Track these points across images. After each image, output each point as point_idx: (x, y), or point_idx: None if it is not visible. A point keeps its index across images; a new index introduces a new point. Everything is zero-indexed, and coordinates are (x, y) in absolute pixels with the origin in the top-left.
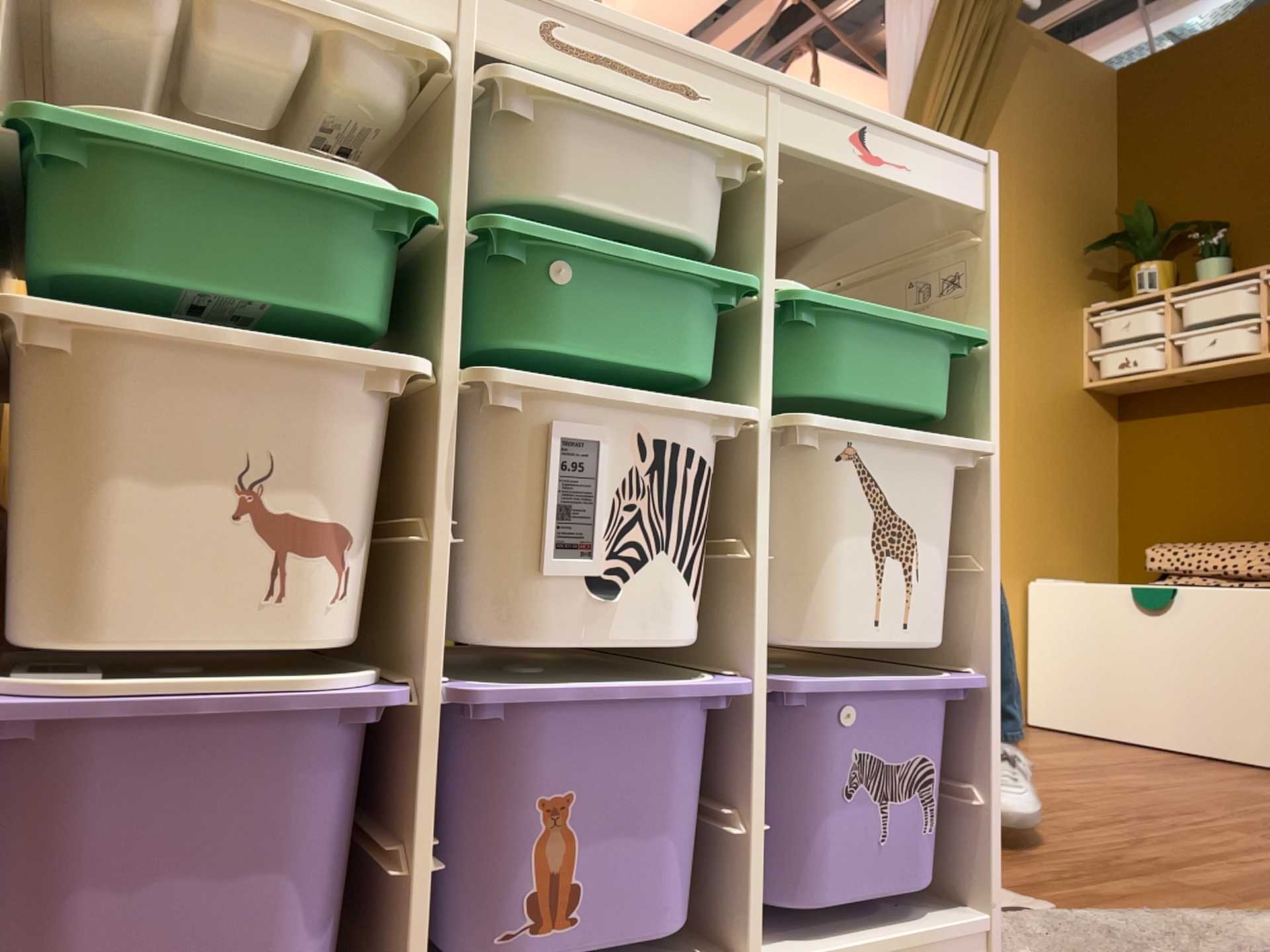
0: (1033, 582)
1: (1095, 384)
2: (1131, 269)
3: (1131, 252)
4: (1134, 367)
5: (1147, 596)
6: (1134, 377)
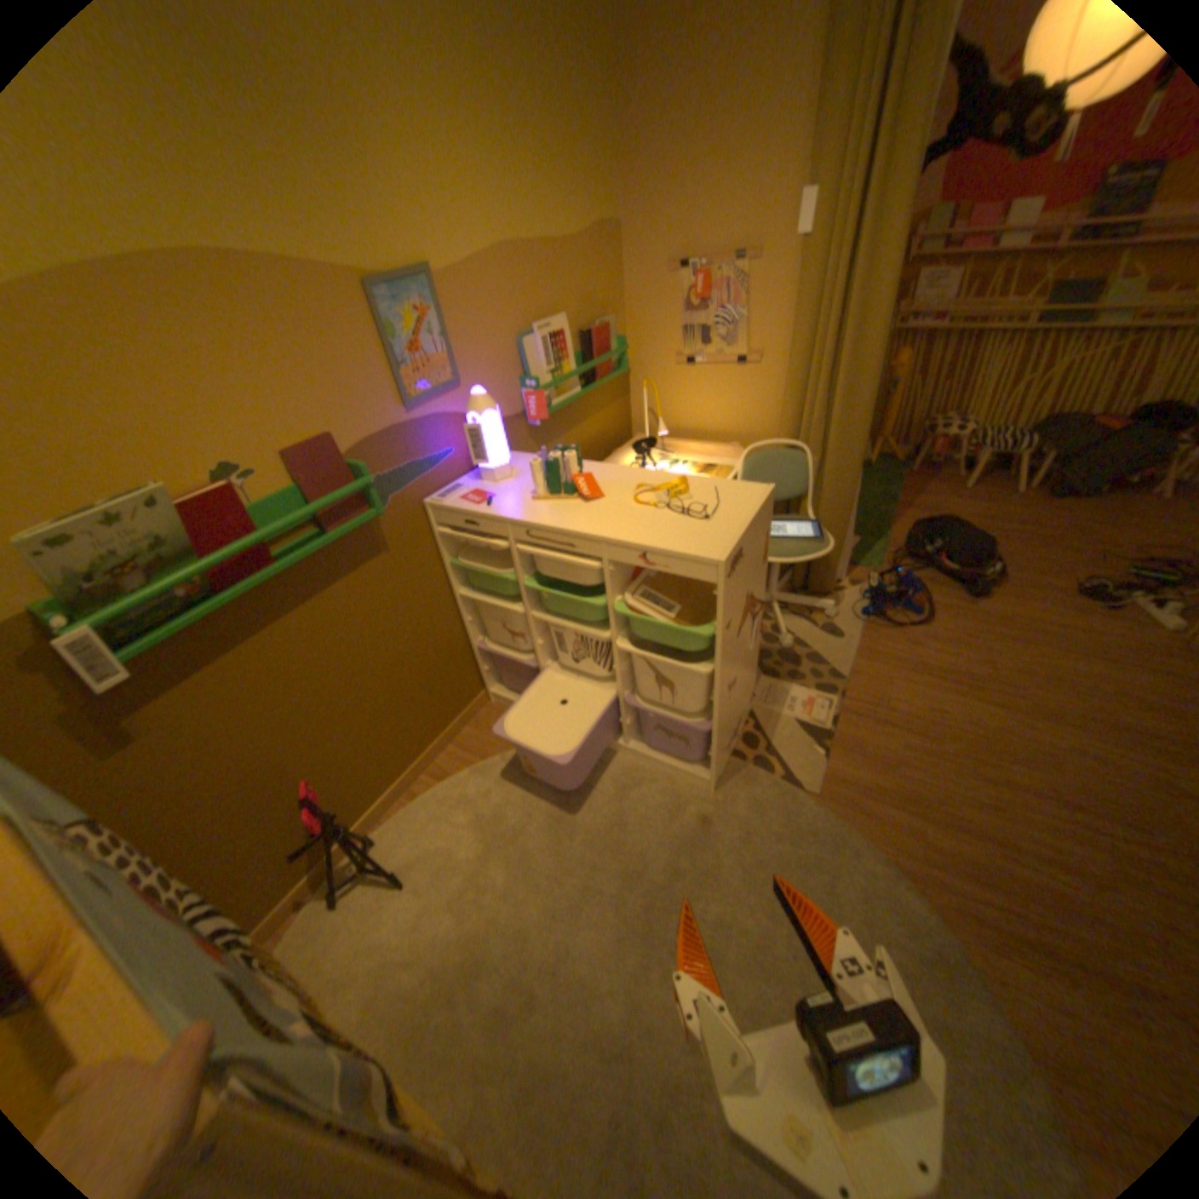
0: None
1: None
2: None
3: None
4: None
5: None
6: None
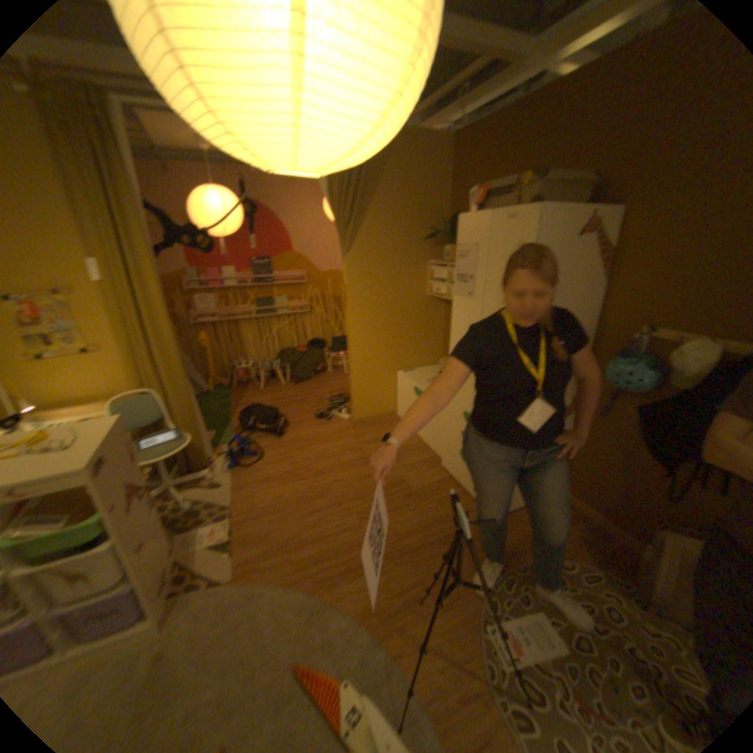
0: (397, 376)
1: (431, 296)
2: (446, 247)
3: (446, 239)
4: (441, 293)
5: (416, 395)
6: (440, 298)
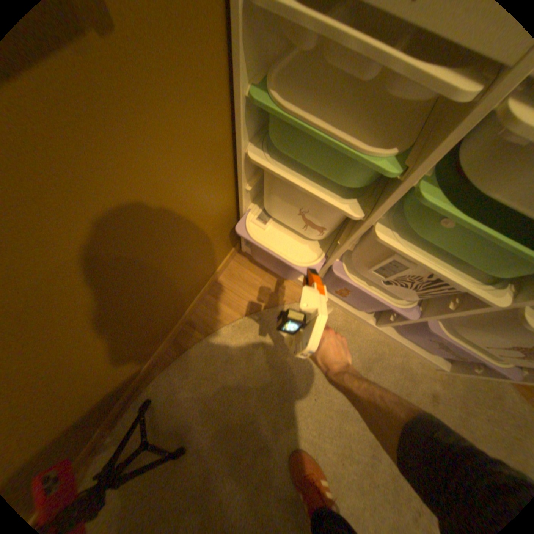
0: None
1: None
2: None
3: None
4: None
5: None
6: None
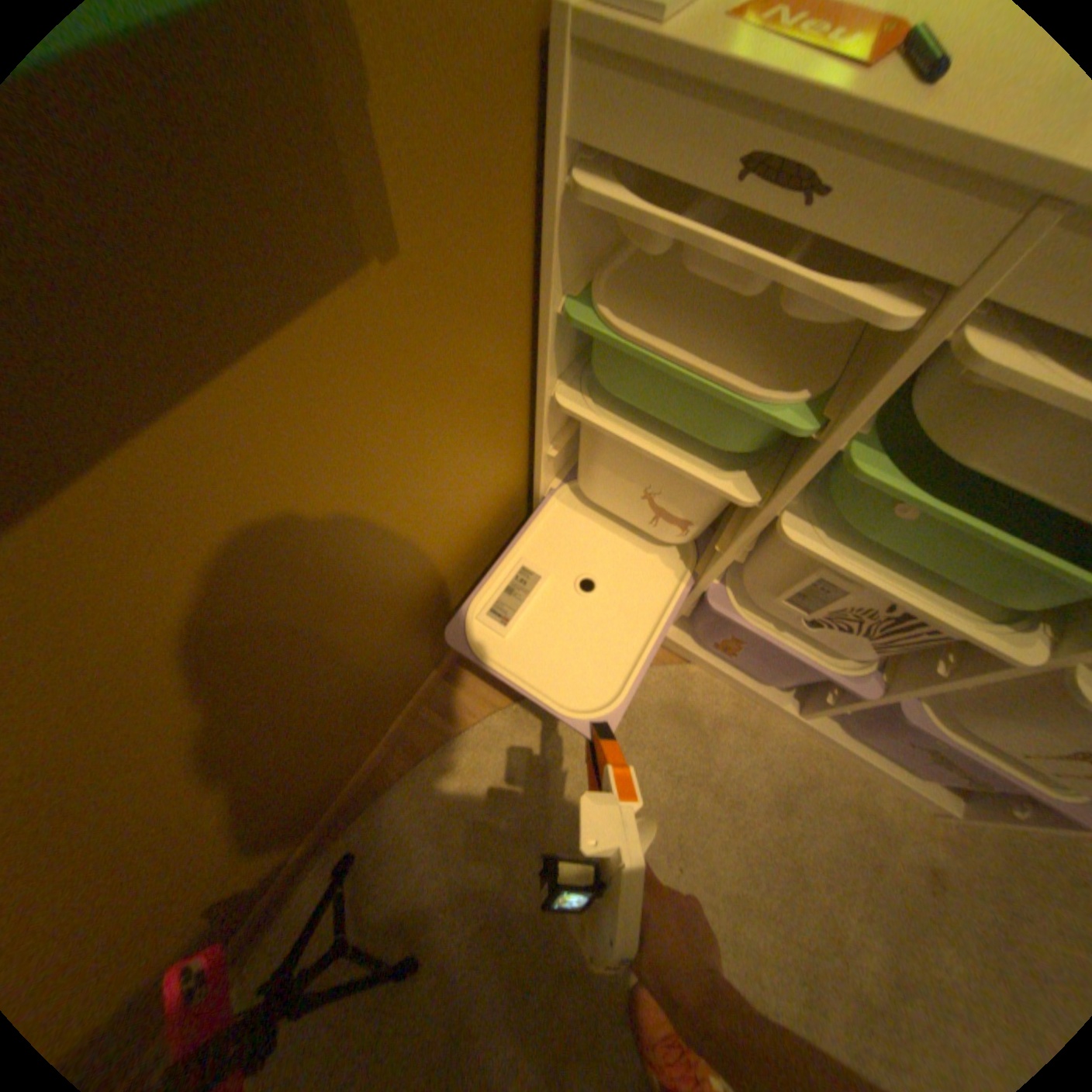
0: None
1: None
2: None
3: None
4: None
5: None
6: None
